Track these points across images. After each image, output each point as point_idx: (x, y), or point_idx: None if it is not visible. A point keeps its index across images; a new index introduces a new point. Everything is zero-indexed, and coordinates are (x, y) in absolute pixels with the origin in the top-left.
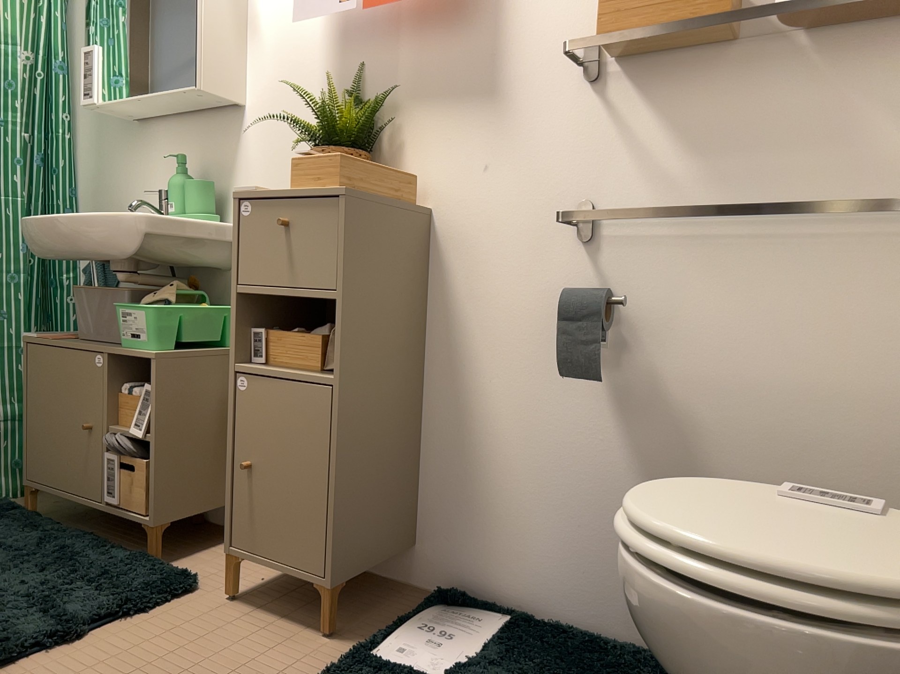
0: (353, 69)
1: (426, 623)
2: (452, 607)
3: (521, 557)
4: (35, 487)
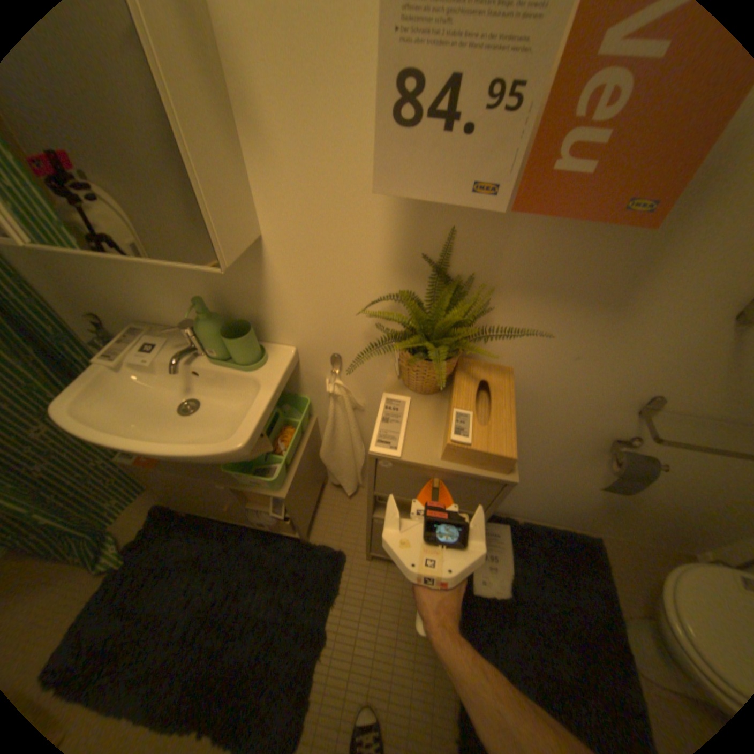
0: (437, 229)
1: None
2: None
3: (515, 505)
4: (185, 512)
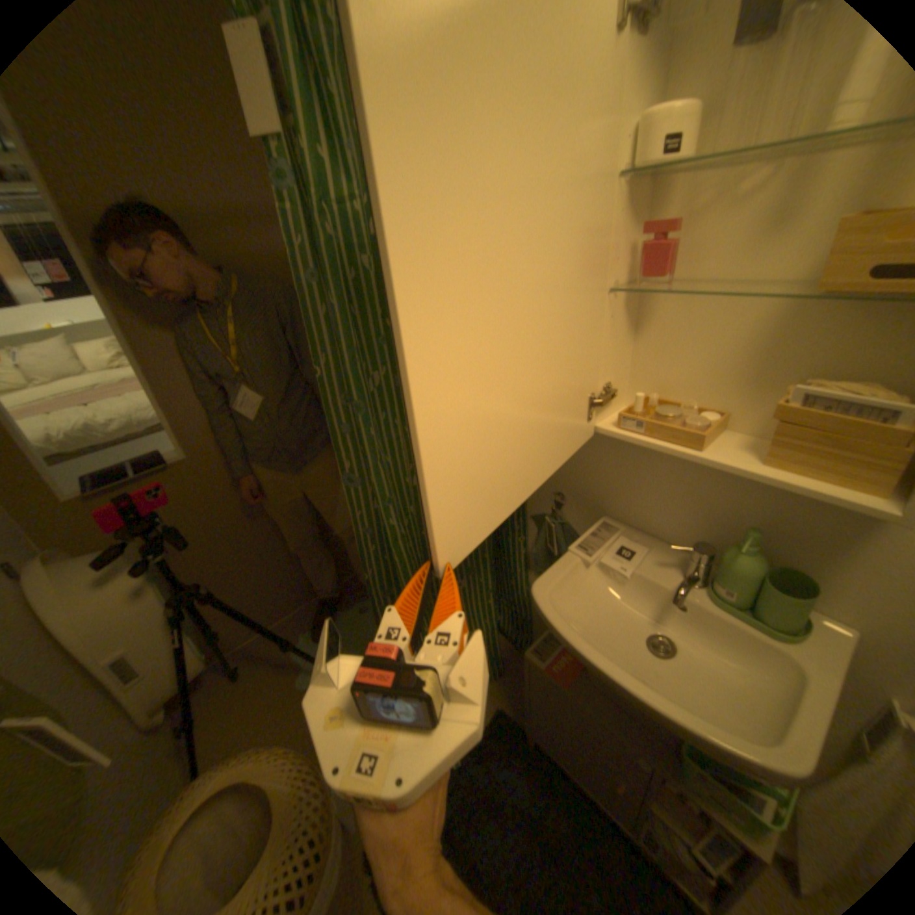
0: None
1: None
2: None
3: None
4: (540, 746)
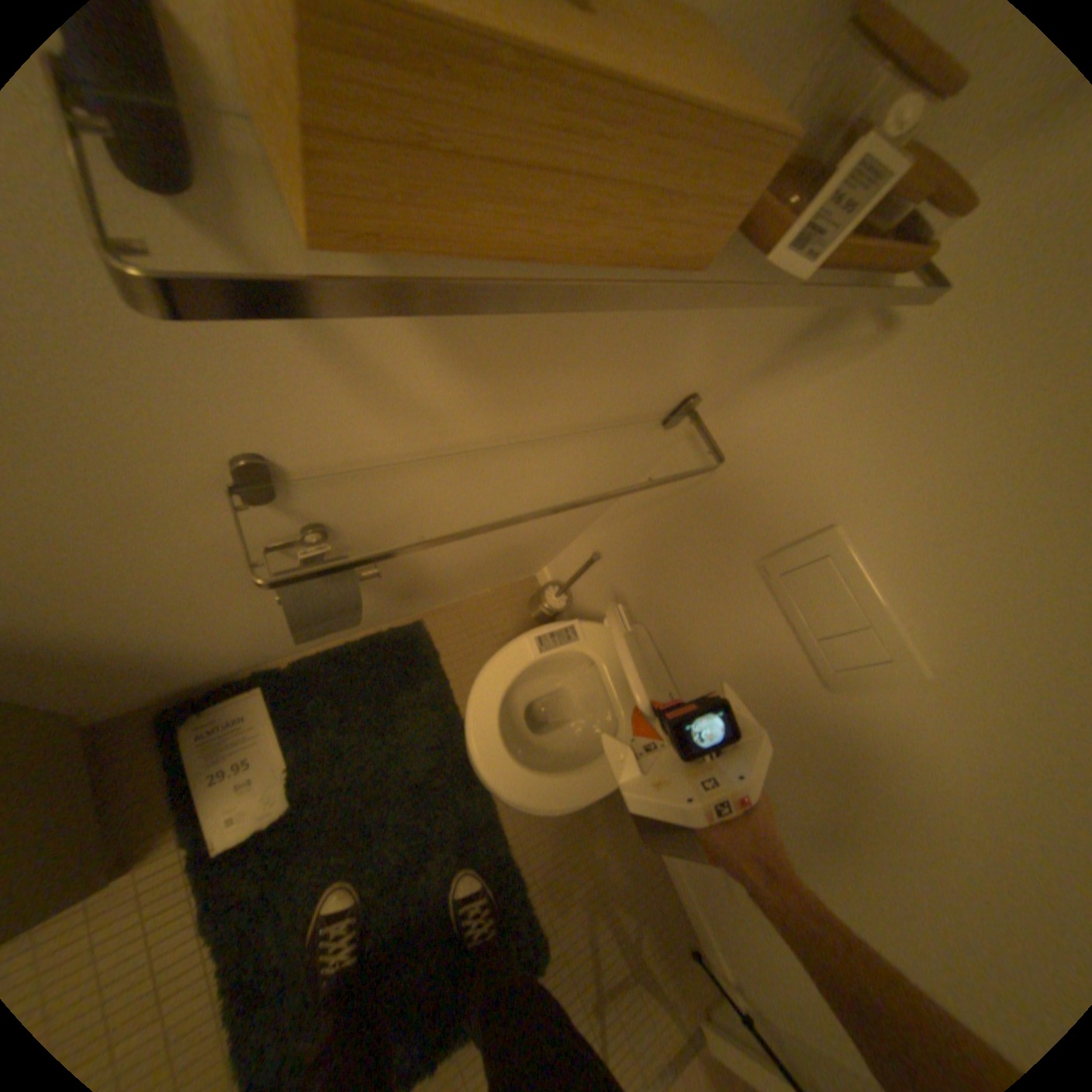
0: None
1: (206, 772)
2: (188, 718)
3: (242, 658)
4: None
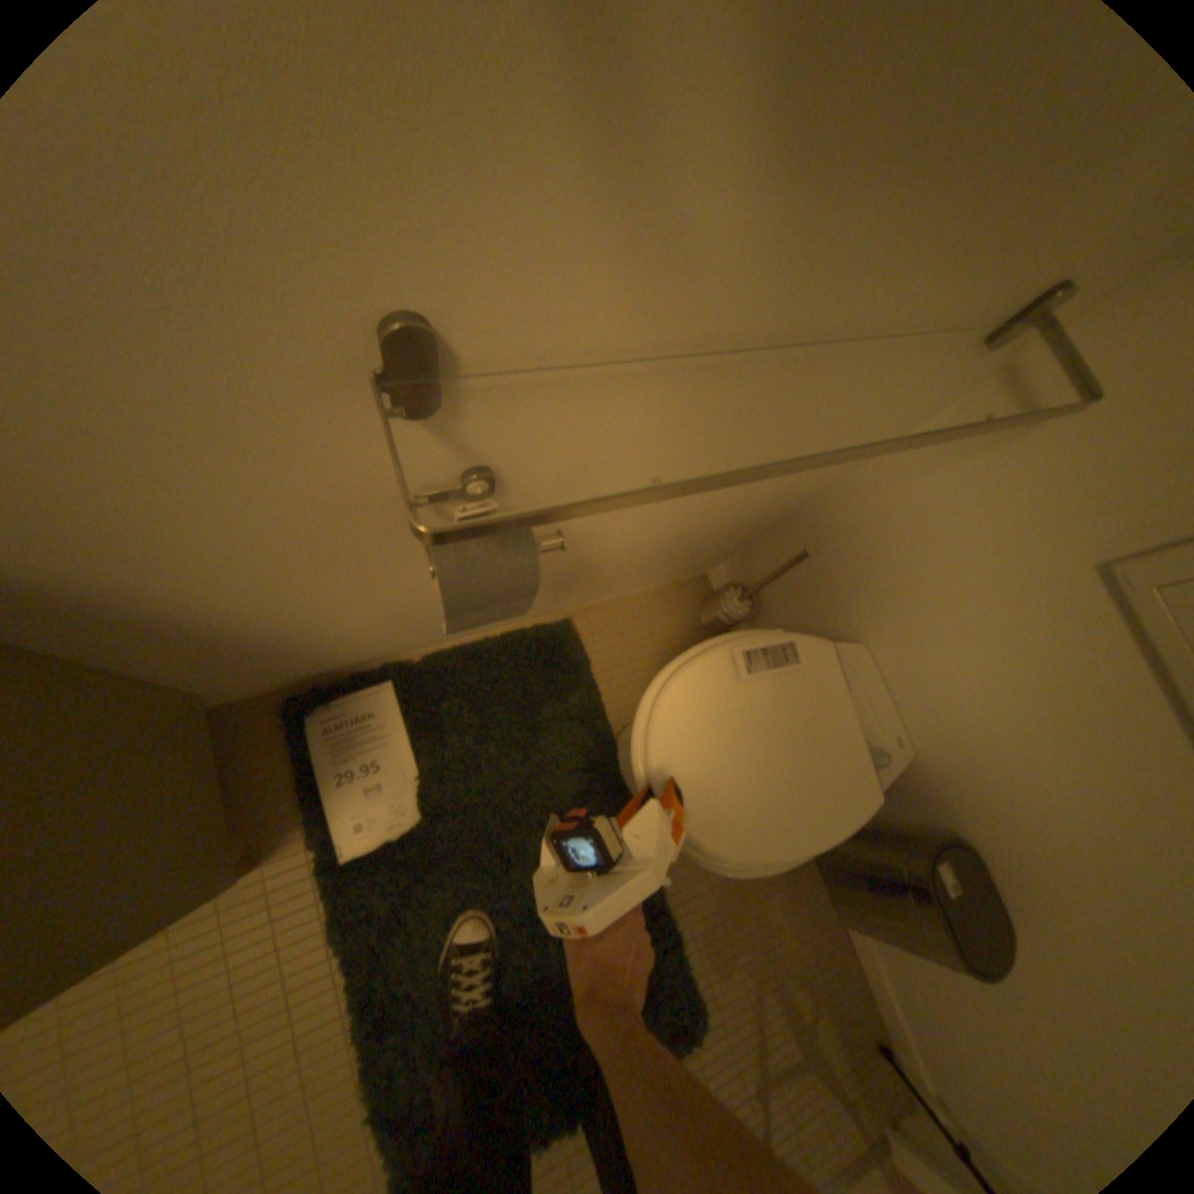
0: None
1: (334, 770)
2: (316, 709)
3: (372, 646)
4: None
